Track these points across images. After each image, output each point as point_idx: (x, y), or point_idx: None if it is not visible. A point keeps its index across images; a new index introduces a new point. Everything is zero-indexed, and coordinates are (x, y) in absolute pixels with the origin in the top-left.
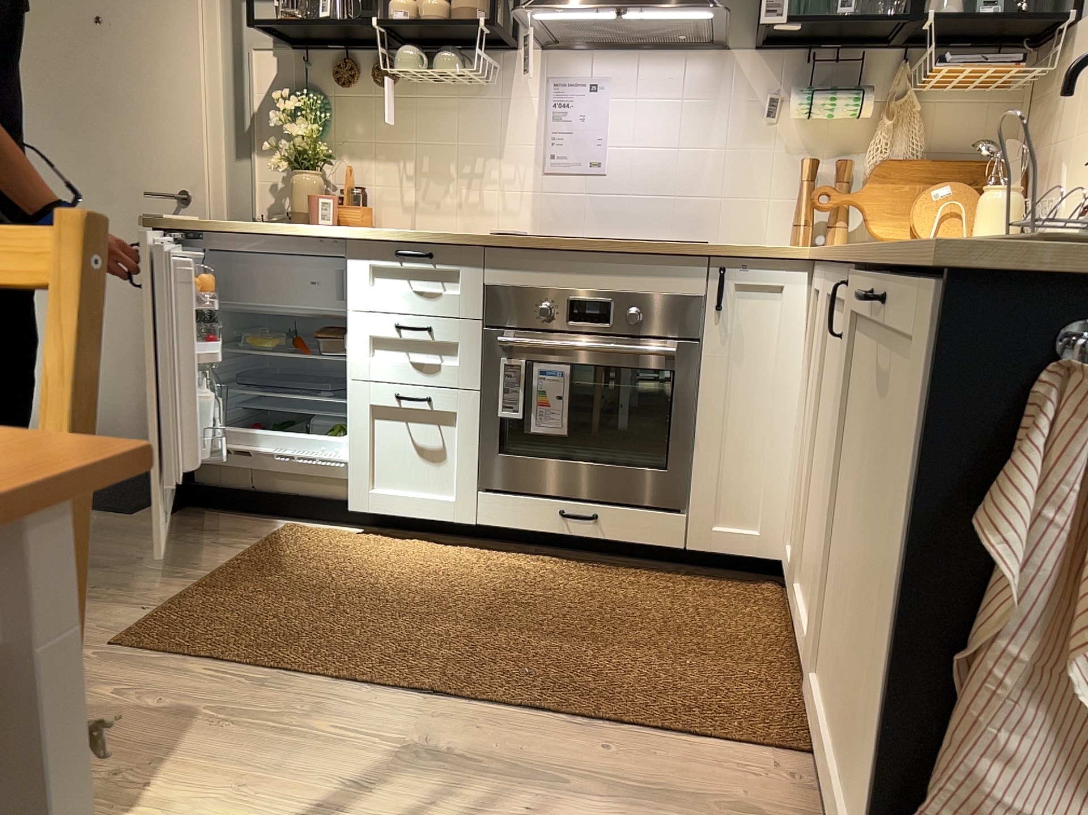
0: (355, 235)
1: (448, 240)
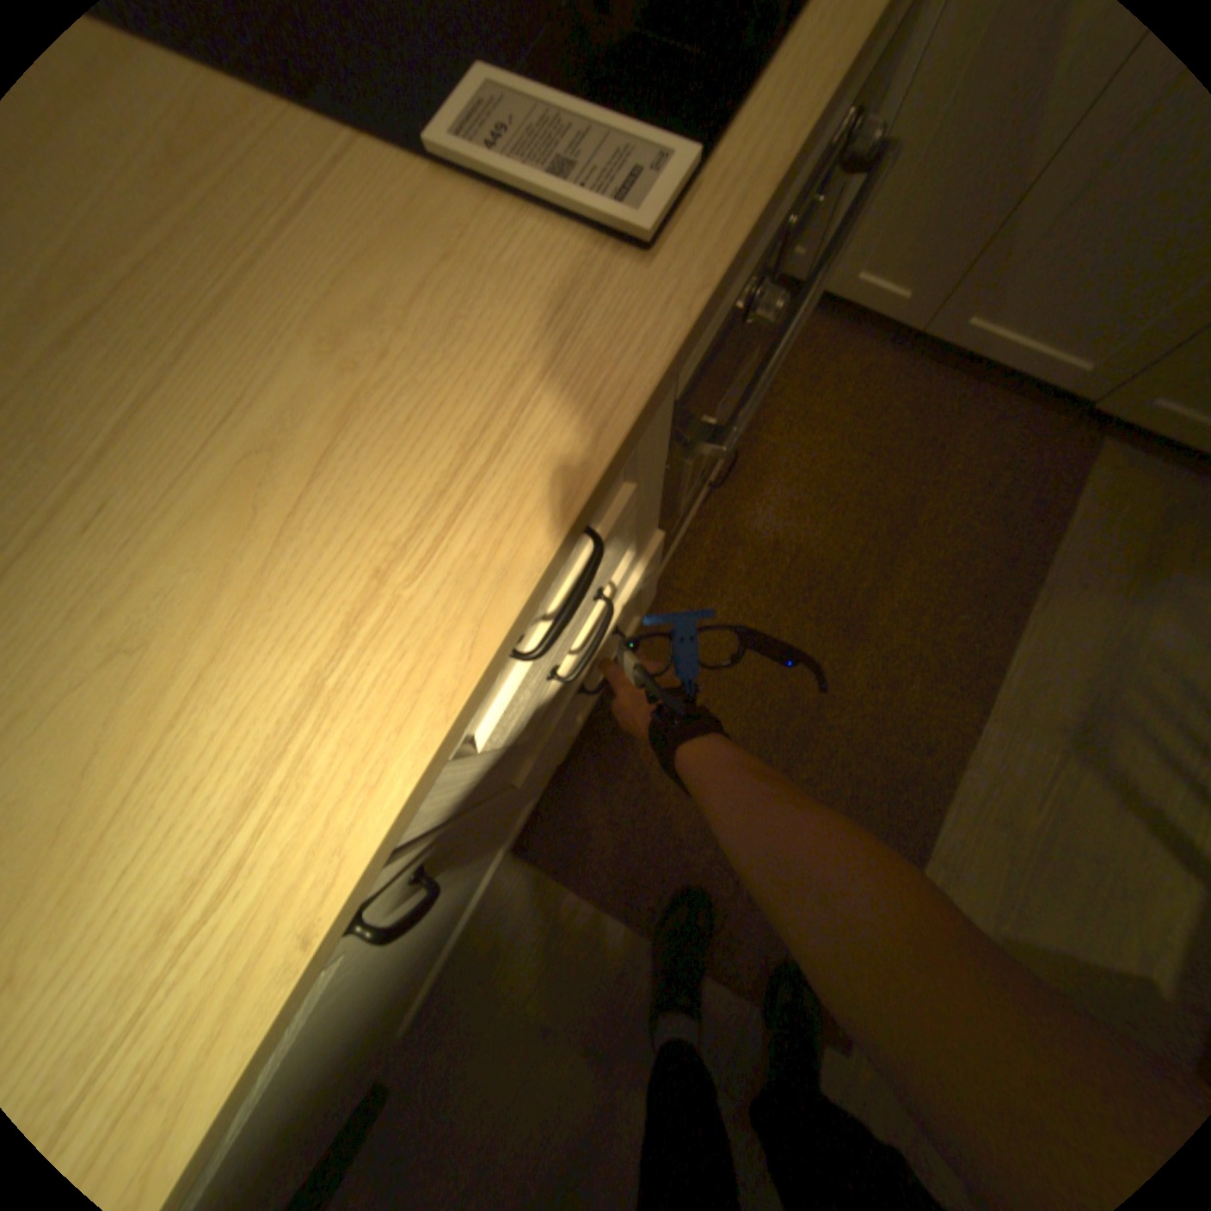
0: (378, 847)
1: (630, 430)
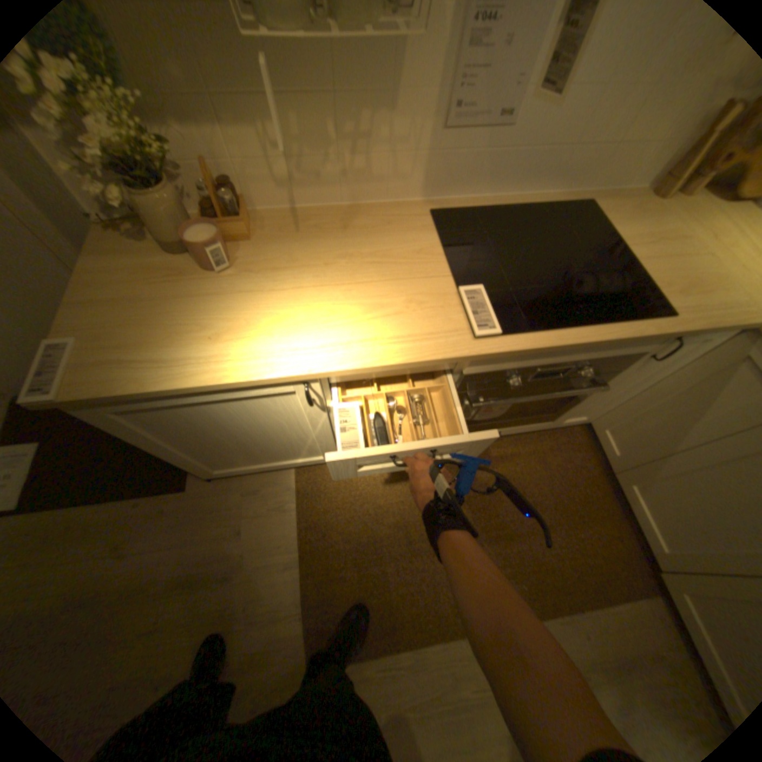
0: (331, 373)
1: (439, 361)
